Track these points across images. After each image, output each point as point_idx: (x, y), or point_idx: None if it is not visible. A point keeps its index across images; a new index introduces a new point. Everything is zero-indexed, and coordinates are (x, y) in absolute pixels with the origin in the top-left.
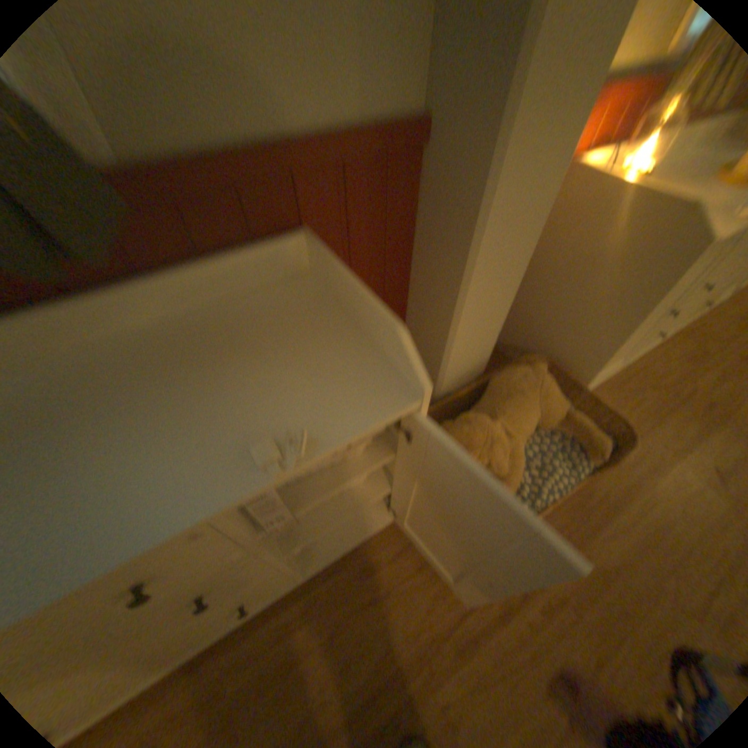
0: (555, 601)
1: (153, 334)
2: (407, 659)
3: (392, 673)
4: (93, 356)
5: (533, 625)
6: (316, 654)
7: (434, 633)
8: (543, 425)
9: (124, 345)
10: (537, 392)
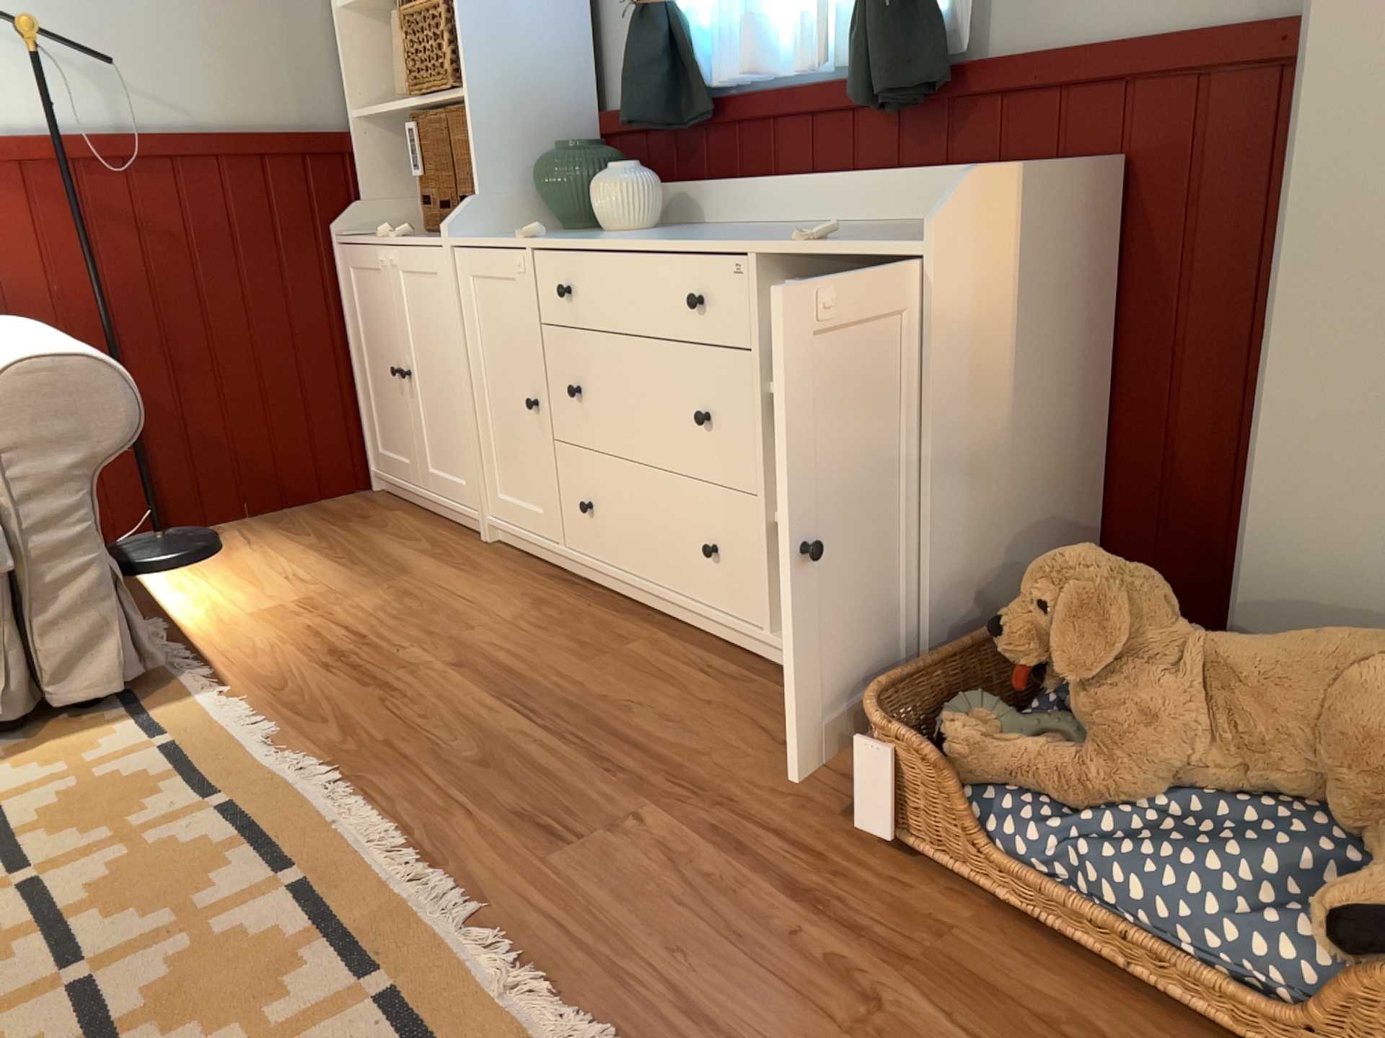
0: (866, 988)
1: (904, 224)
2: (691, 775)
3: (669, 763)
4: (860, 225)
5: (797, 943)
6: (678, 697)
7: (738, 802)
8: (1373, 844)
9: (882, 224)
10: (1364, 663)
